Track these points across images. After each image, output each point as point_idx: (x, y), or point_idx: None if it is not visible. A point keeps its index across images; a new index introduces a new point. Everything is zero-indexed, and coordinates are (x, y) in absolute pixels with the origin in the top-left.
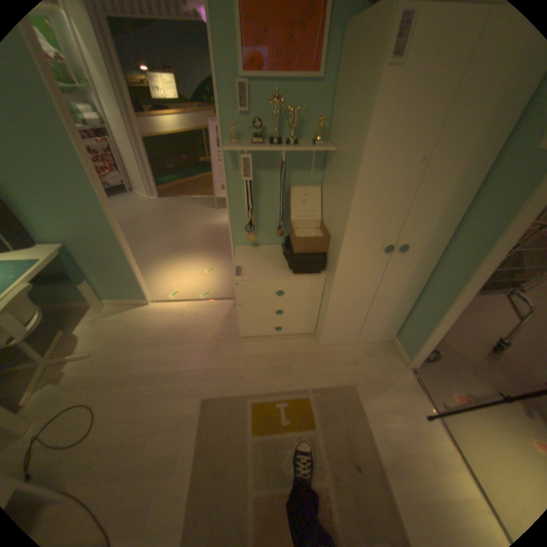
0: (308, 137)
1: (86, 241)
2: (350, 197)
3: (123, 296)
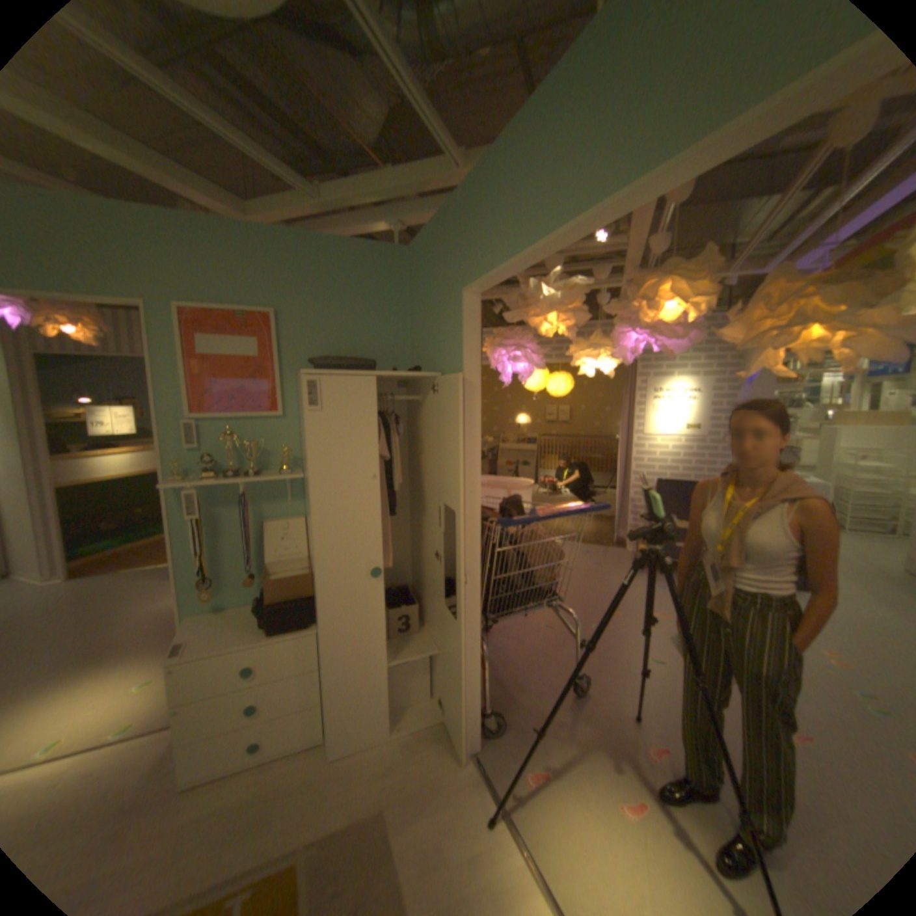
0: (277, 468)
1: None
2: (311, 521)
3: None
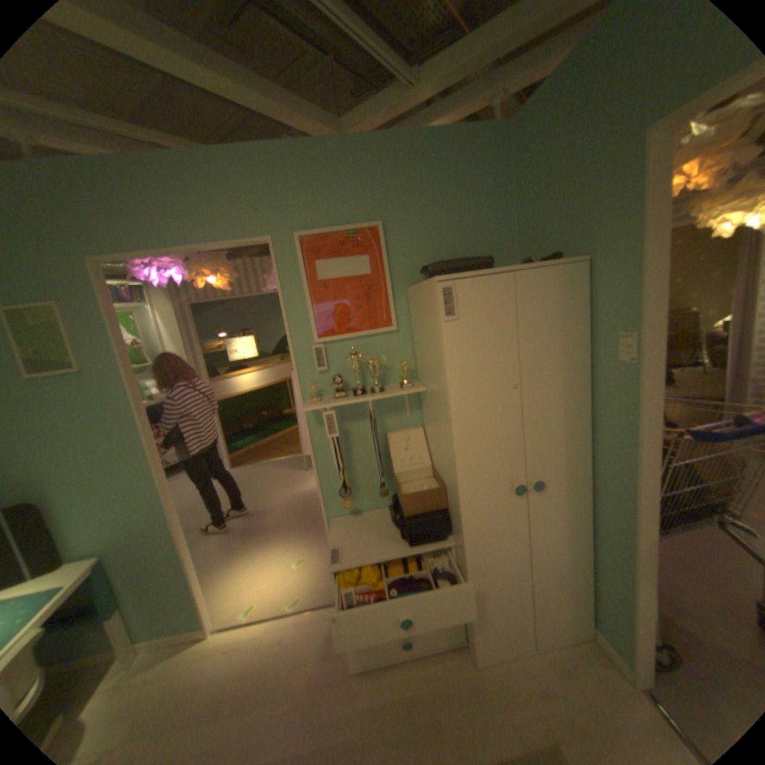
0: (395, 380)
1: (131, 548)
2: (451, 438)
3: (169, 630)
